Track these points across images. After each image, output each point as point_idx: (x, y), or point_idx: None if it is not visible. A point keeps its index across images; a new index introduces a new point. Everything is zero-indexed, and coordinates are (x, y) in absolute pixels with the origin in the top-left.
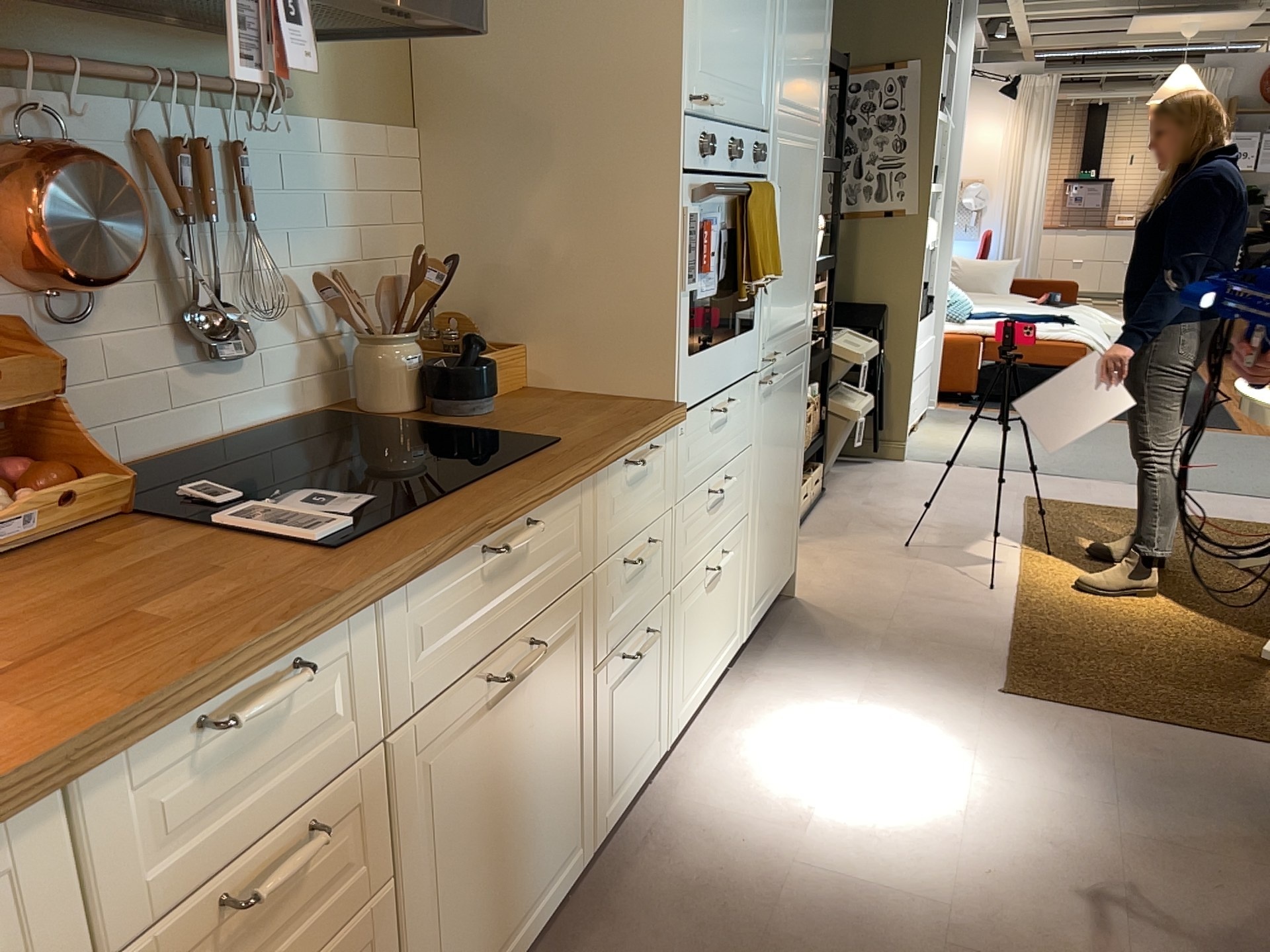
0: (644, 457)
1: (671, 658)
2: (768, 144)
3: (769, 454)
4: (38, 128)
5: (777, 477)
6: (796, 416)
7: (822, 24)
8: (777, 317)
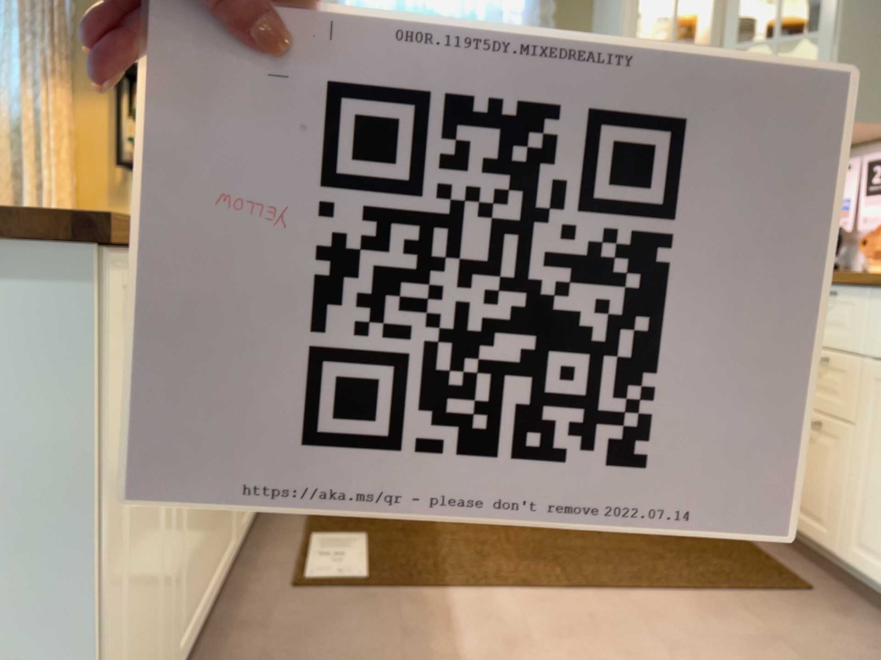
0: None
1: None
2: None
3: None
4: None
5: None
6: None
7: None
8: None
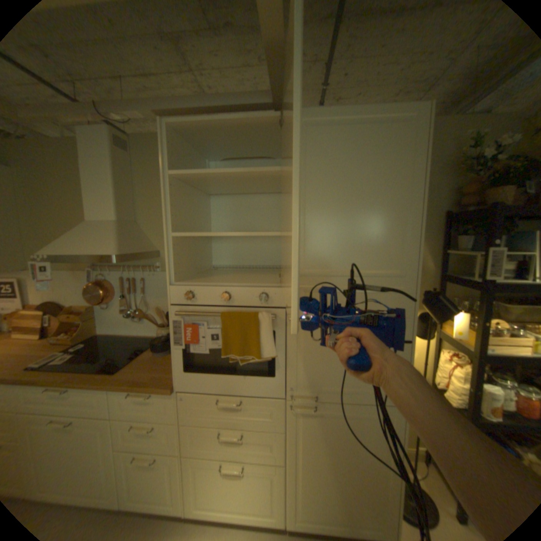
0: (130, 397)
1: (182, 484)
2: (285, 290)
3: (317, 449)
4: (100, 277)
5: (337, 468)
6: (379, 445)
7: (393, 215)
8: (319, 378)
